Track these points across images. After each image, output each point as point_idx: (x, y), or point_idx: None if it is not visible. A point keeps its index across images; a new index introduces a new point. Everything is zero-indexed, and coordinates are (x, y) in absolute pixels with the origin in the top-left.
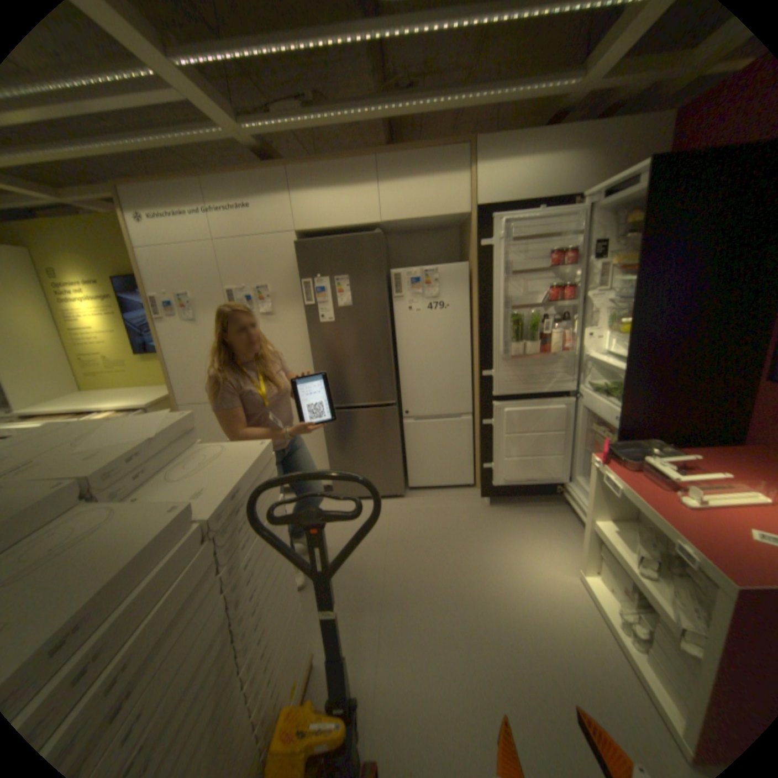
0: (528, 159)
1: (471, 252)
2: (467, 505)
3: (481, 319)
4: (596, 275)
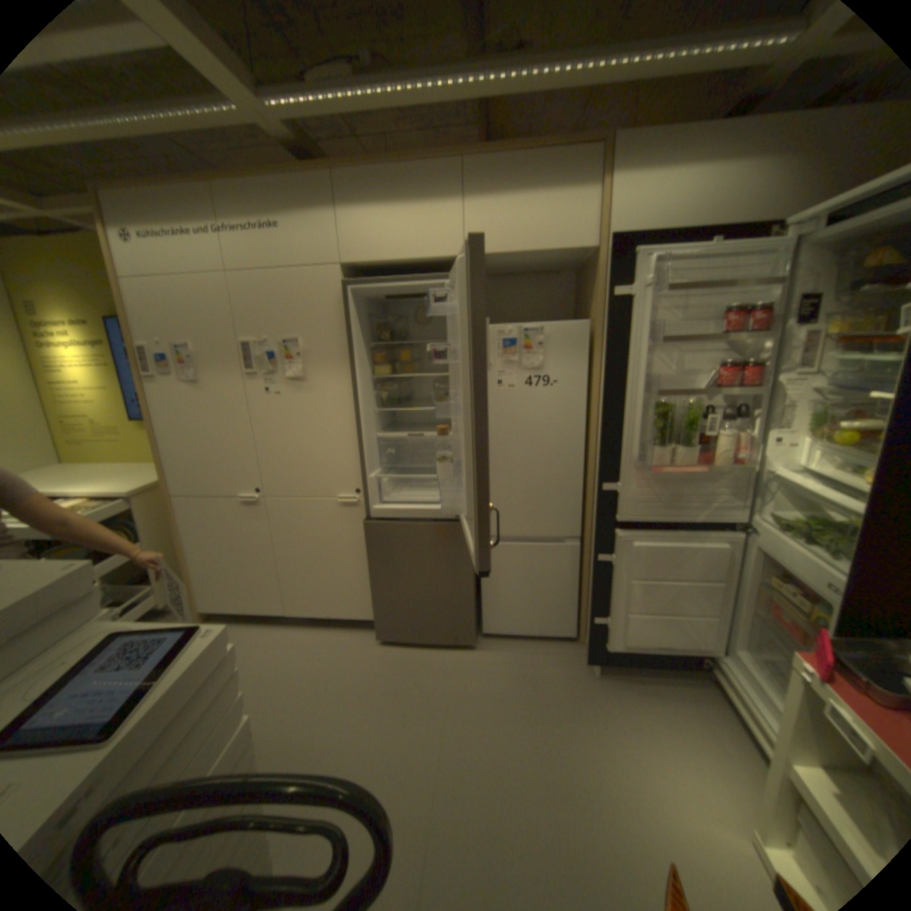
0: (694, 168)
1: (596, 304)
2: (566, 673)
3: (605, 405)
4: (789, 349)
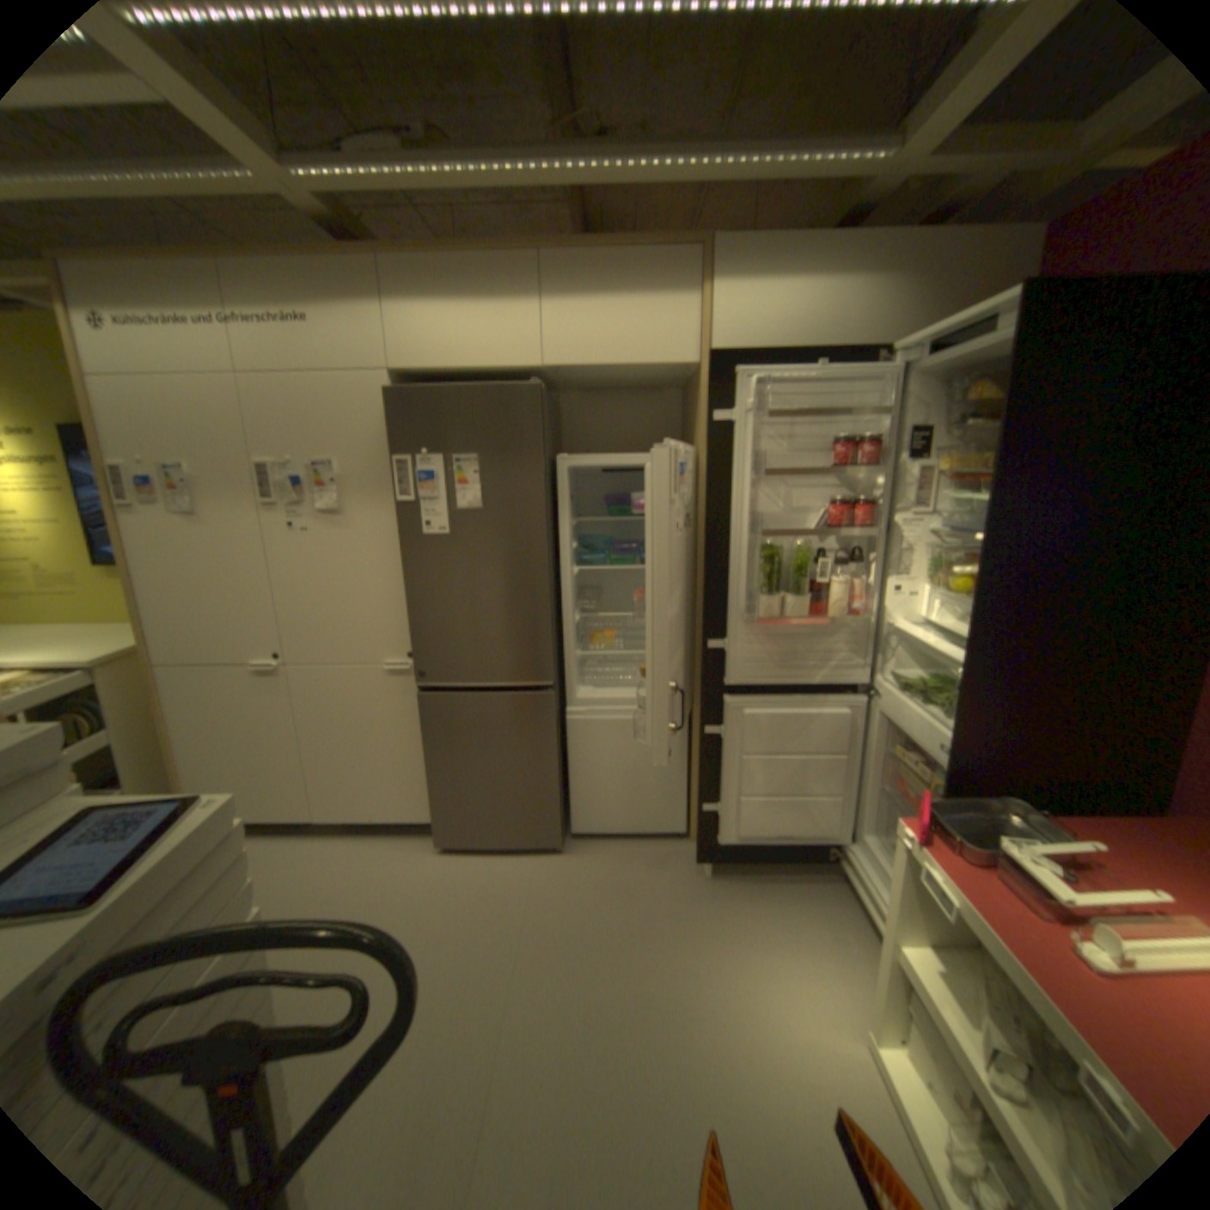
0: (801, 281)
1: (699, 430)
2: (671, 875)
3: (710, 548)
4: (909, 487)
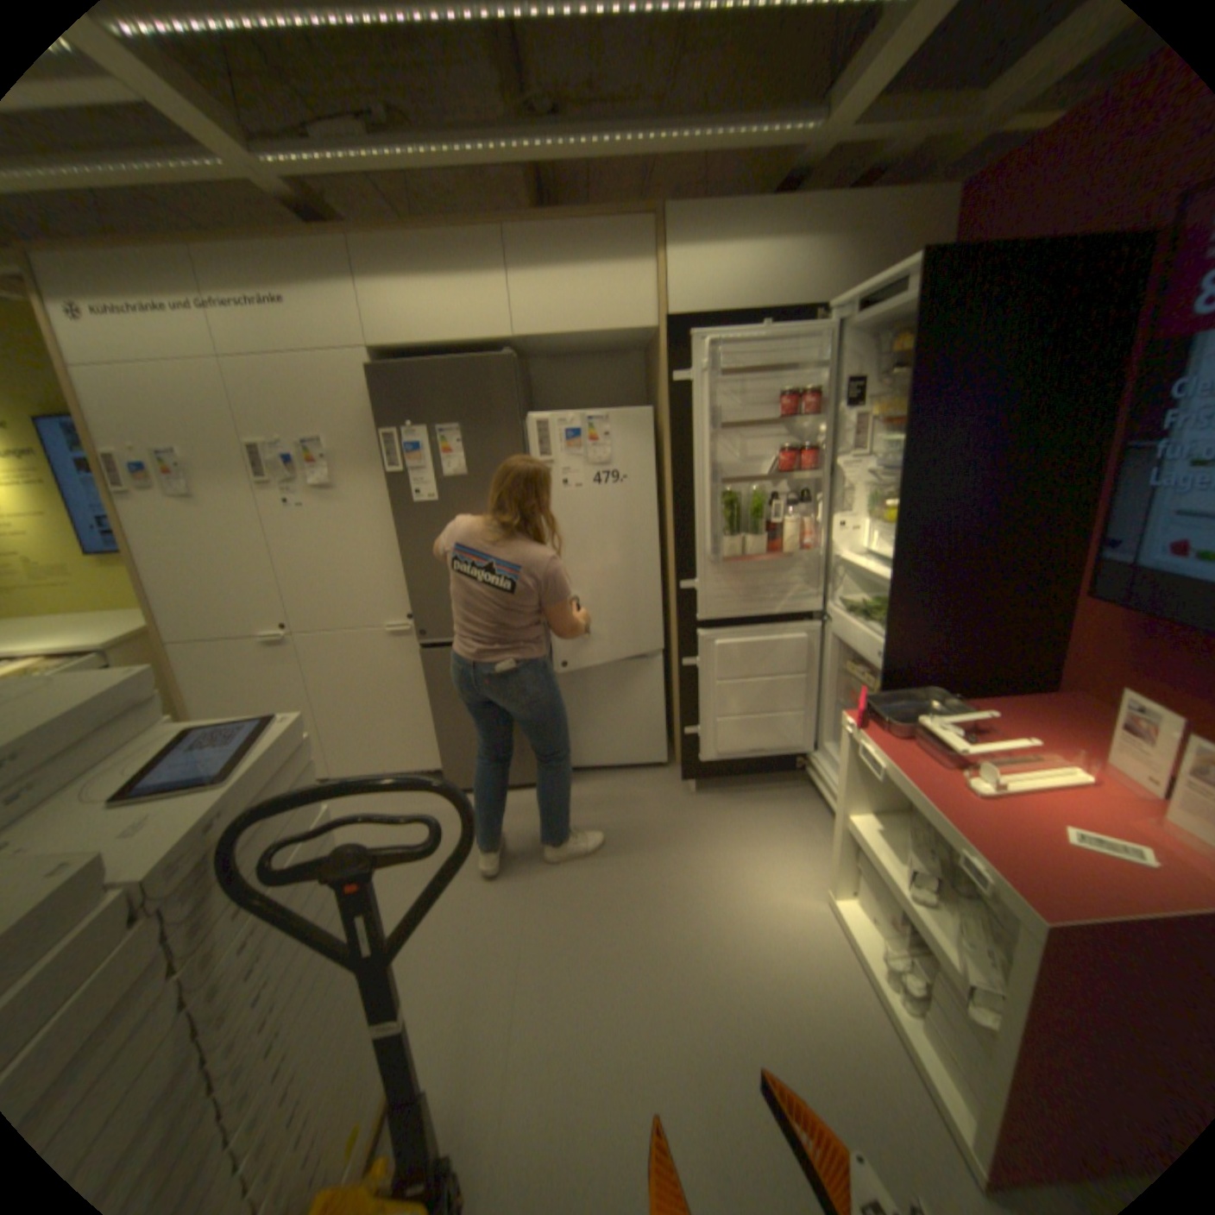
0: (746, 245)
1: (661, 390)
2: (660, 793)
3: (678, 499)
4: (850, 433)
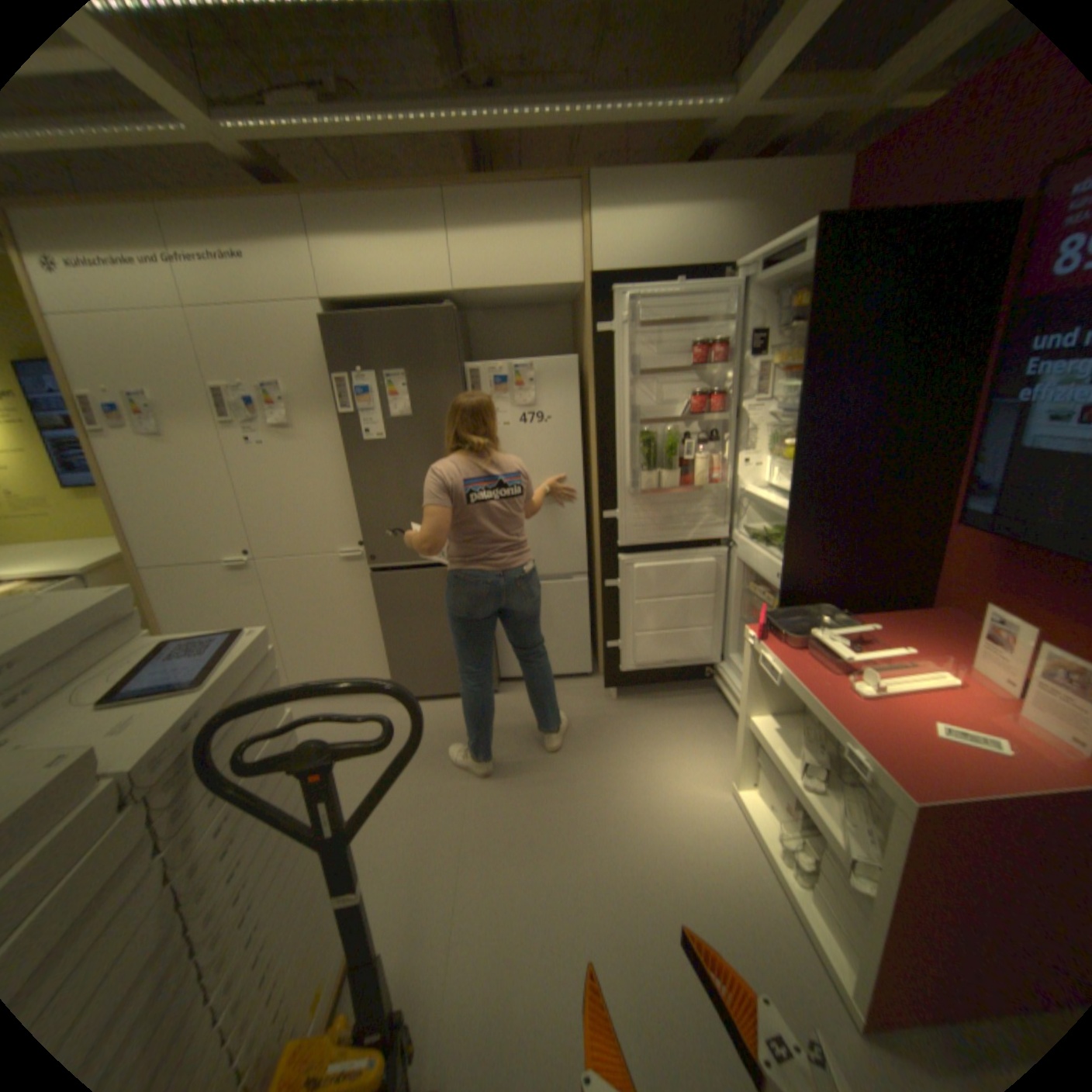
0: (662, 209)
1: (586, 340)
2: (585, 700)
3: (601, 438)
4: (754, 379)
